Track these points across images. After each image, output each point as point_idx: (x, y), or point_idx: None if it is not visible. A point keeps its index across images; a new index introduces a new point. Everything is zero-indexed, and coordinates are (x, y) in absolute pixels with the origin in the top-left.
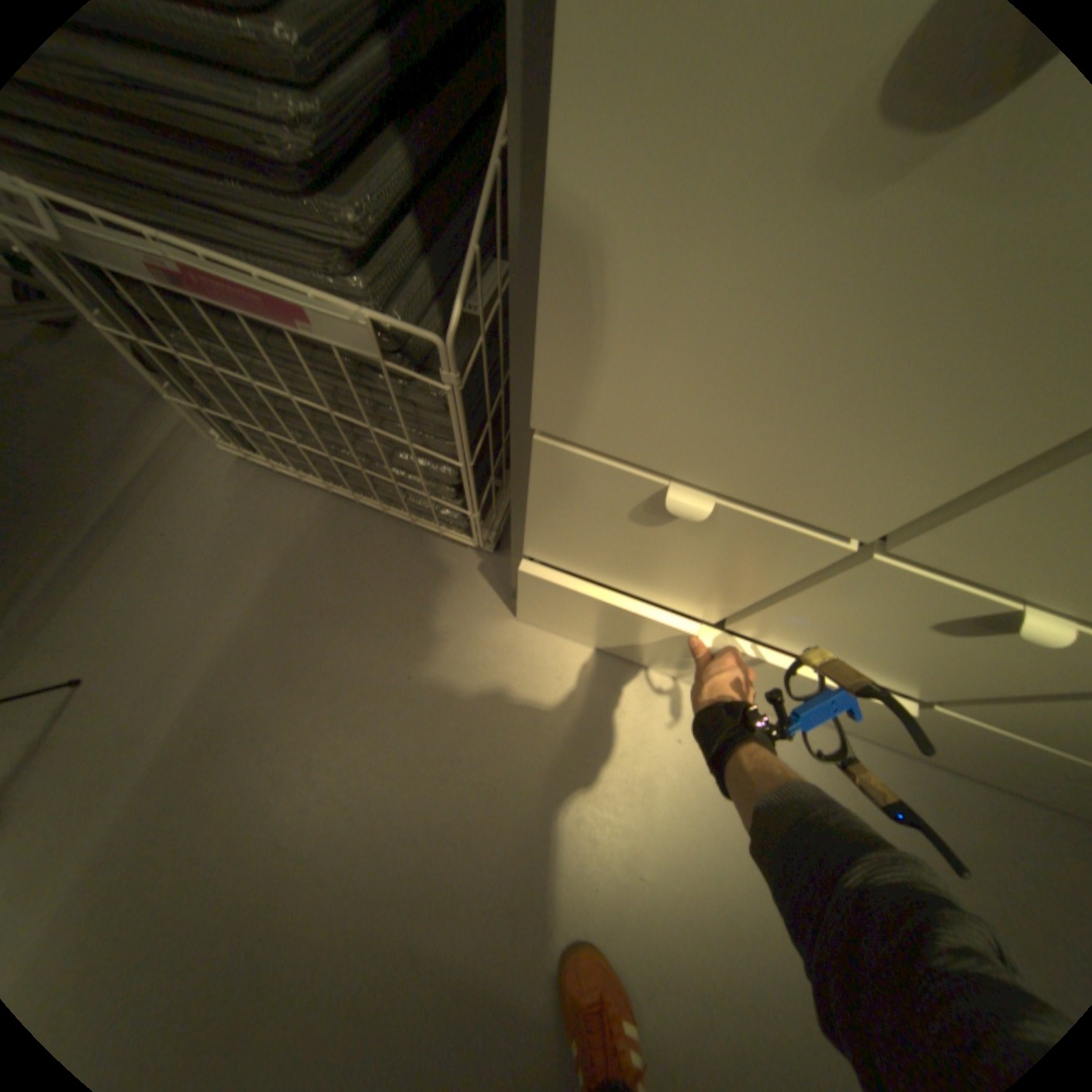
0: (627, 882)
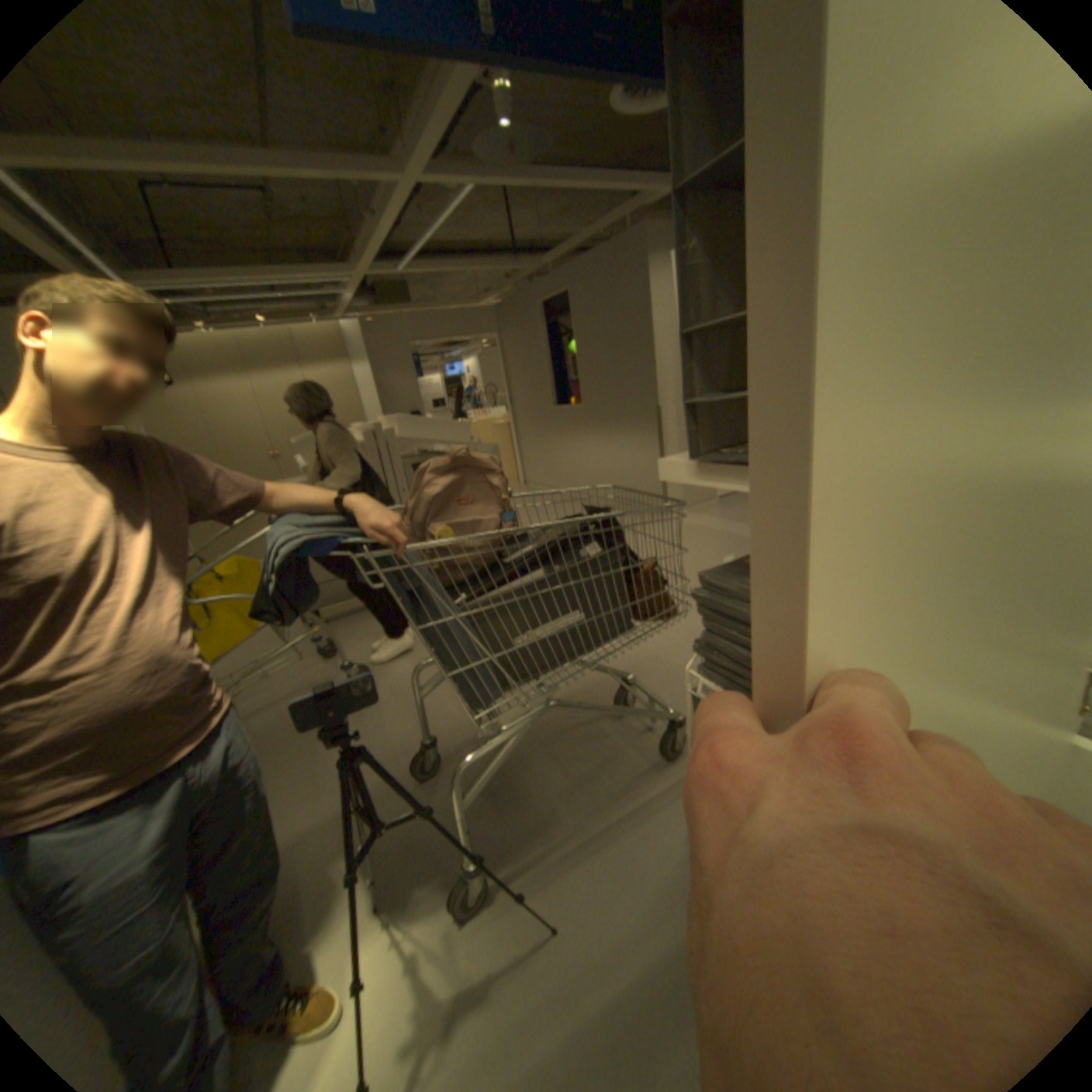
0: None
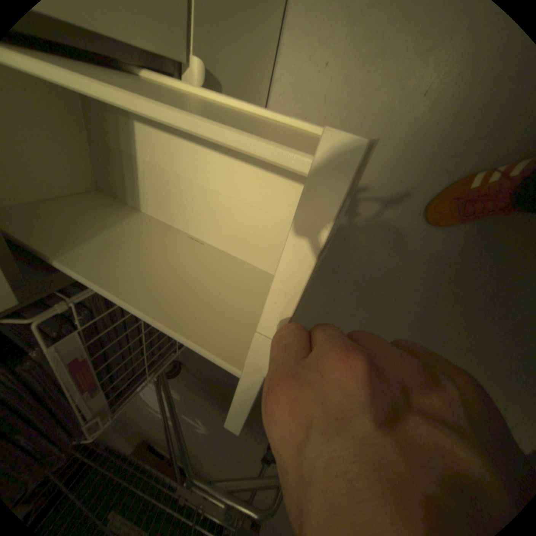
0: (430, 106)
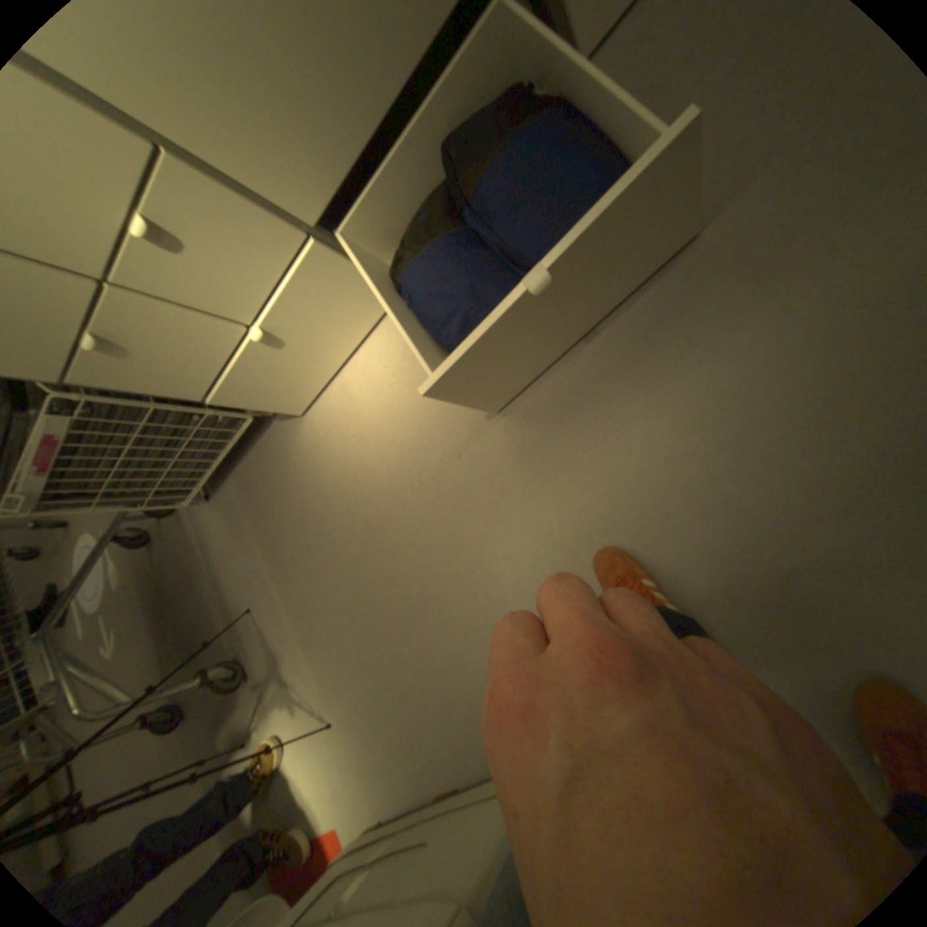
0: (420, 437)
